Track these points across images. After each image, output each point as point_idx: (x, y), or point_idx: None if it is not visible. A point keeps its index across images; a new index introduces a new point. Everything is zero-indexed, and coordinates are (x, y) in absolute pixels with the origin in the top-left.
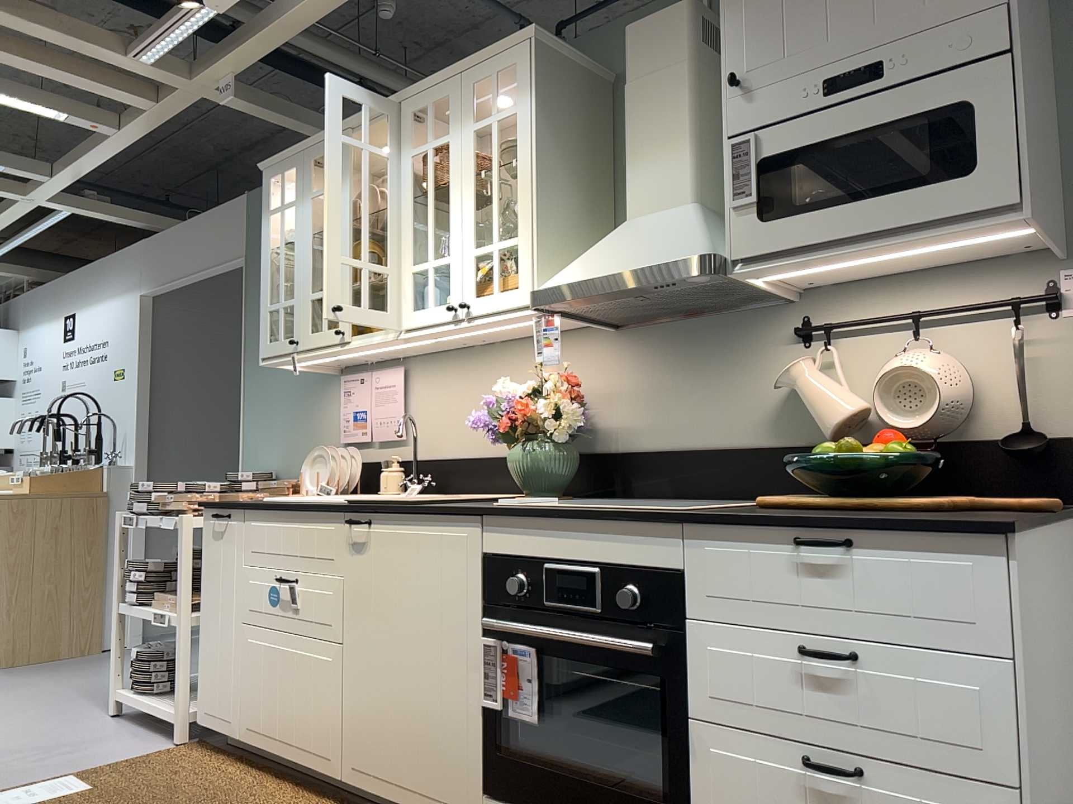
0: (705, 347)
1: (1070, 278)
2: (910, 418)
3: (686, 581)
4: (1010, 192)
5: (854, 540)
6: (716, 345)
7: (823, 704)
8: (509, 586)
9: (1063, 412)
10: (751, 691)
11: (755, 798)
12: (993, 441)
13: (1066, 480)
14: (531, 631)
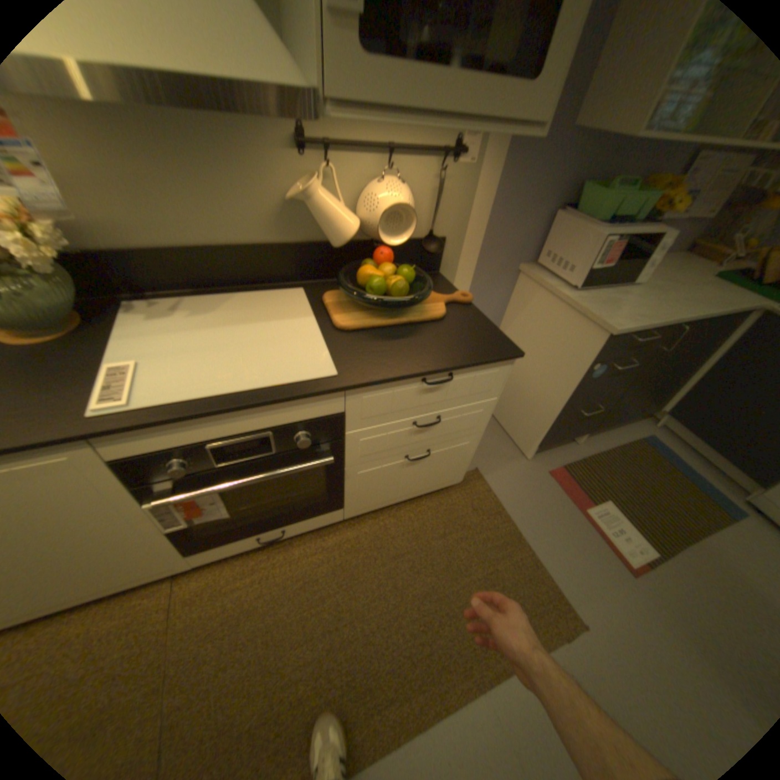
0: (189, 136)
1: (471, 135)
2: (391, 235)
3: (346, 416)
4: (548, 111)
5: (453, 373)
6: (203, 136)
7: (419, 437)
8: (166, 469)
9: (445, 223)
10: (384, 446)
11: (380, 477)
12: (415, 240)
13: (439, 260)
14: (219, 489)
